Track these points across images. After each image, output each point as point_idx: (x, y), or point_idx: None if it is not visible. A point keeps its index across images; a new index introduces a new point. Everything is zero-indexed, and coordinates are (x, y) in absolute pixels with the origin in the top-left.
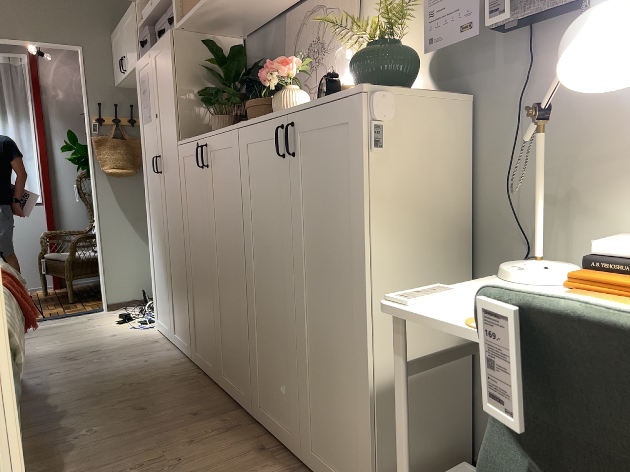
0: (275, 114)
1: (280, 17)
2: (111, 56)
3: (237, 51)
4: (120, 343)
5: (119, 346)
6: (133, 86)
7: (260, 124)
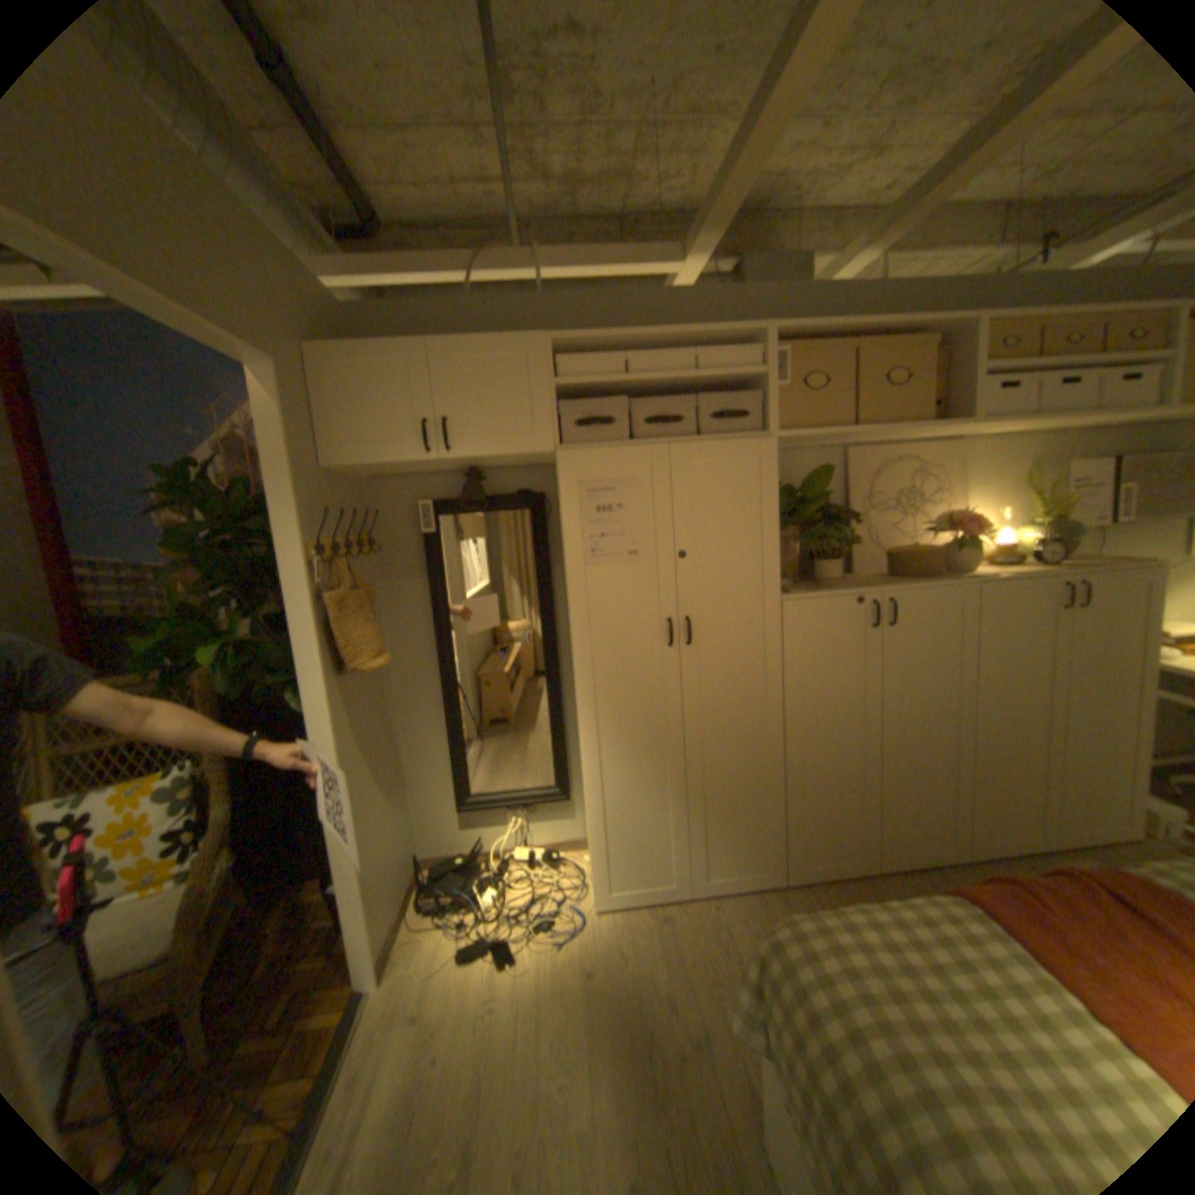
0: (1030, 572)
1: (824, 447)
2: (308, 394)
3: (814, 481)
4: (643, 968)
5: (663, 969)
6: (361, 470)
7: (1029, 581)
